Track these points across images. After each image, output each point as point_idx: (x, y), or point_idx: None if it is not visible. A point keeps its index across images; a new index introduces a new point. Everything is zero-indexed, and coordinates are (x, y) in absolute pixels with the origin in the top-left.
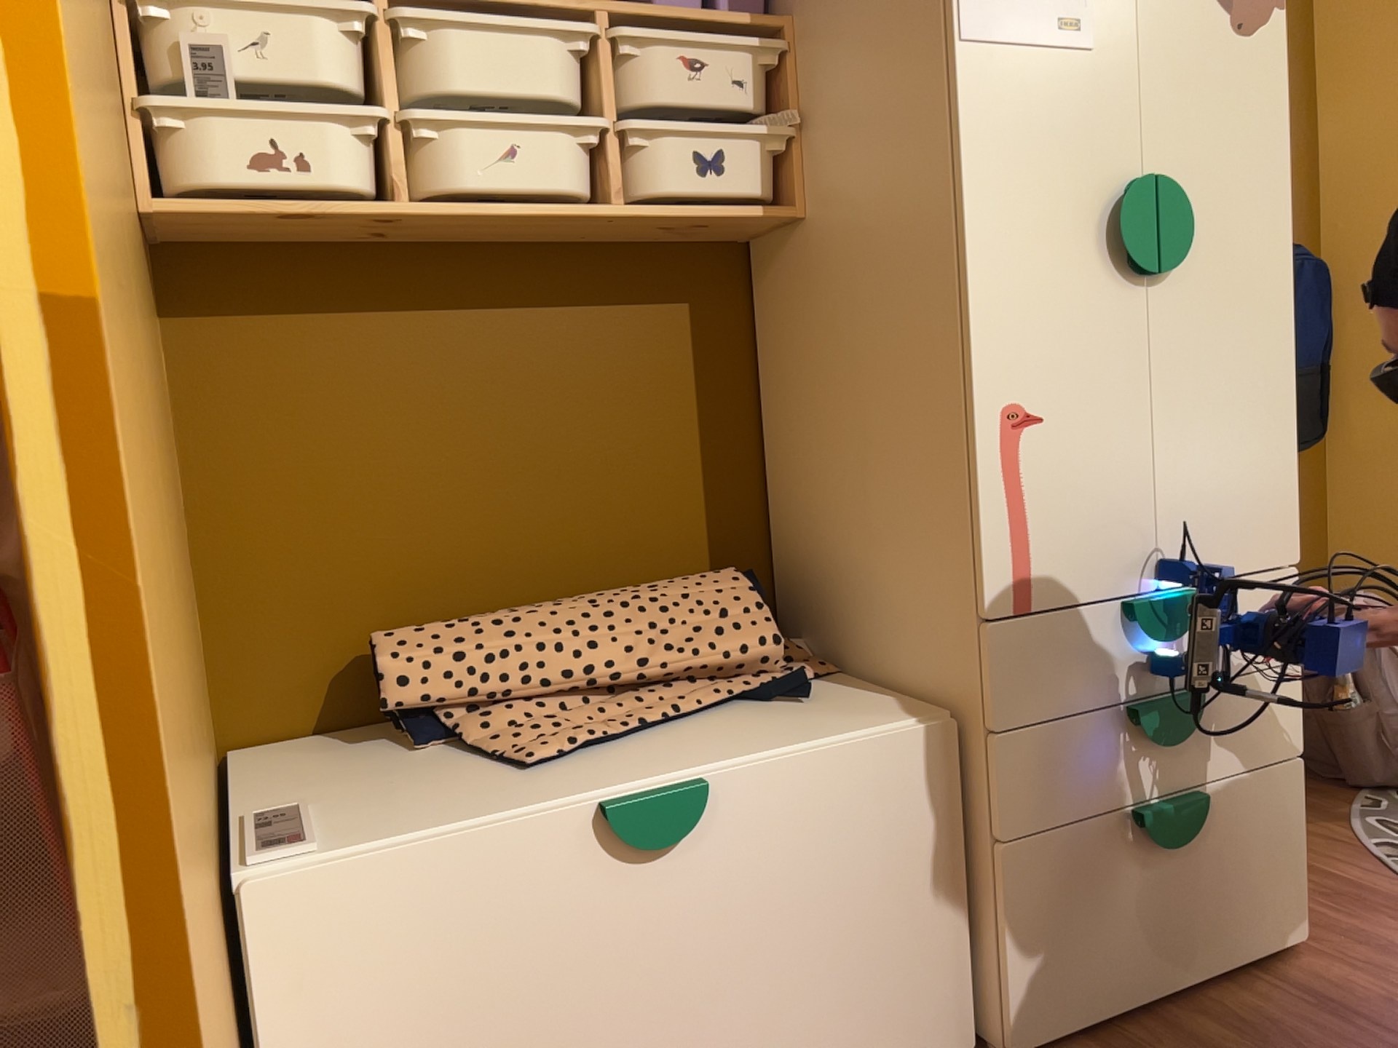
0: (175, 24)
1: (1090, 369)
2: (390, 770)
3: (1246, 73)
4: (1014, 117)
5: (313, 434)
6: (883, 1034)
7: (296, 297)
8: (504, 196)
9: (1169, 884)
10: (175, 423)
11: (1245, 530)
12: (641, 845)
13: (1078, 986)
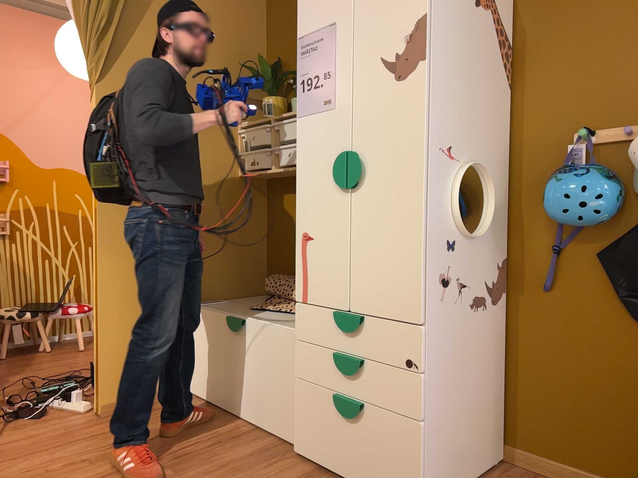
0: (244, 136)
1: (328, 222)
2: (250, 303)
3: (401, 96)
4: (309, 137)
5: (284, 223)
6: (275, 419)
7: (284, 189)
8: (288, 165)
9: (349, 434)
10: (265, 218)
11: (390, 299)
12: (230, 327)
13: (313, 445)
